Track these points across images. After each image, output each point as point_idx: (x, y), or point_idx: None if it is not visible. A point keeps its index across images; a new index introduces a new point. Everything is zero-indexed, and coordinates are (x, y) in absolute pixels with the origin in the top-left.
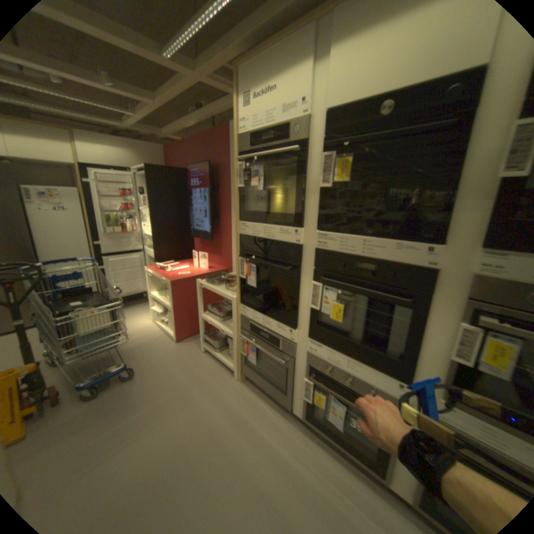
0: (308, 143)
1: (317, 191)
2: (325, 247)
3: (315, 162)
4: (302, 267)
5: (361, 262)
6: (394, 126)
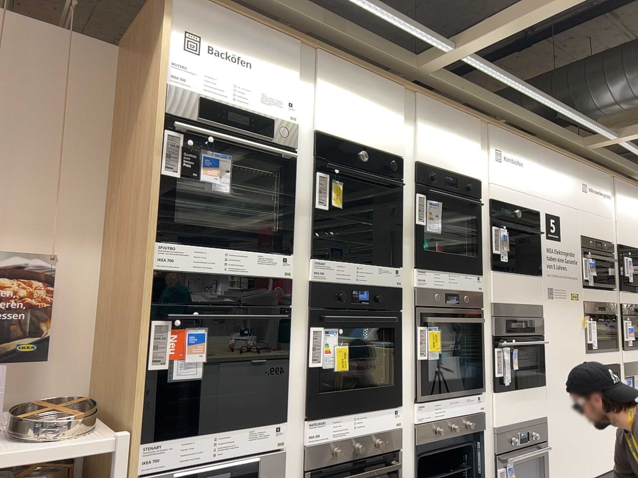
0: (298, 159)
1: (308, 213)
2: (323, 277)
3: (305, 181)
4: (293, 308)
5: (354, 288)
6: (365, 175)
